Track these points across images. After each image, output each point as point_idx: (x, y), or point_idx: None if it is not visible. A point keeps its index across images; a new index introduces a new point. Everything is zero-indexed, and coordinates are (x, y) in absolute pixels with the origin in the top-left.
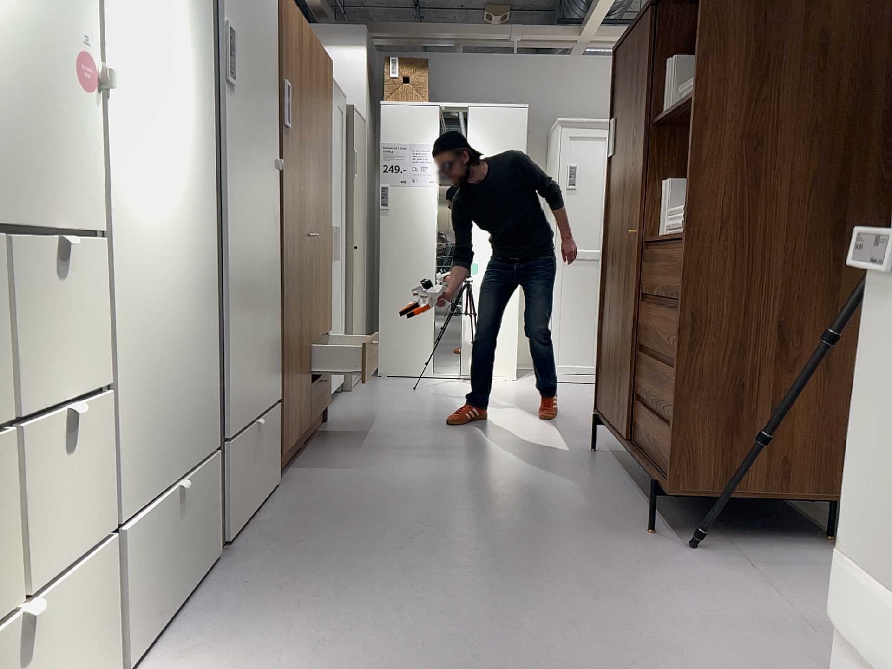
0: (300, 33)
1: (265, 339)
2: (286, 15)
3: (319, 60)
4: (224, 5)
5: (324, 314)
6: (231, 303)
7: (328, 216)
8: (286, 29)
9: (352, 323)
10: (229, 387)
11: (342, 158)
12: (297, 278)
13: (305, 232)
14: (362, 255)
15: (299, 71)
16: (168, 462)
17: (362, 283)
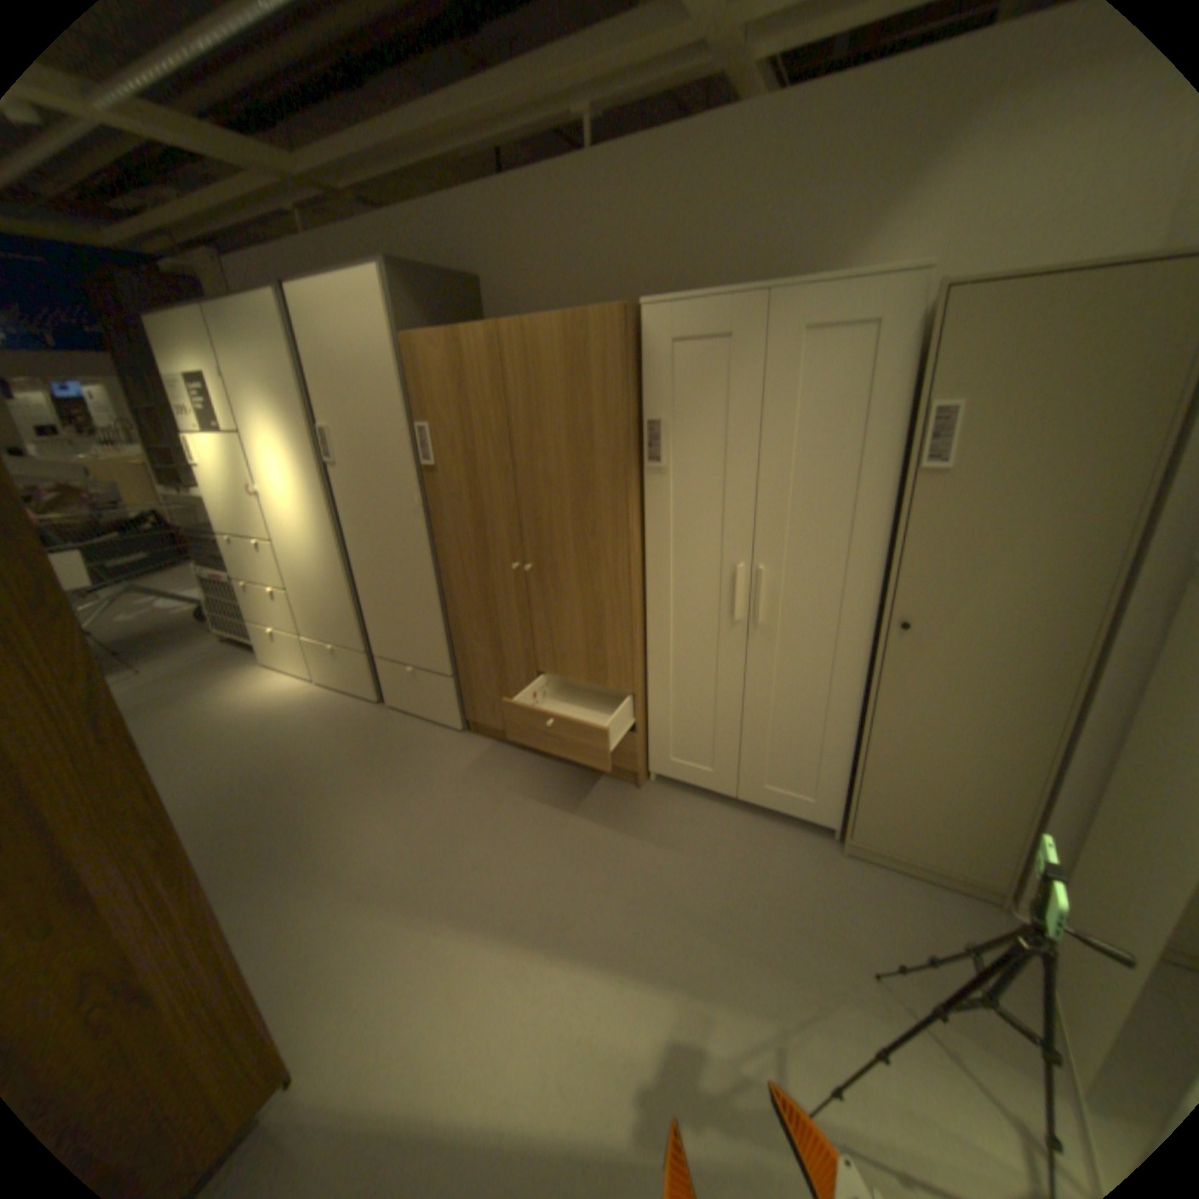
0: (451, 353)
1: (416, 624)
2: (413, 357)
3: (535, 344)
4: (318, 416)
5: (593, 663)
6: (363, 588)
7: (606, 549)
8: (416, 371)
9: (862, 756)
10: (370, 630)
11: (866, 430)
12: (482, 600)
13: (503, 561)
14: (1024, 659)
15: (458, 396)
16: (325, 634)
17: (1027, 724)
